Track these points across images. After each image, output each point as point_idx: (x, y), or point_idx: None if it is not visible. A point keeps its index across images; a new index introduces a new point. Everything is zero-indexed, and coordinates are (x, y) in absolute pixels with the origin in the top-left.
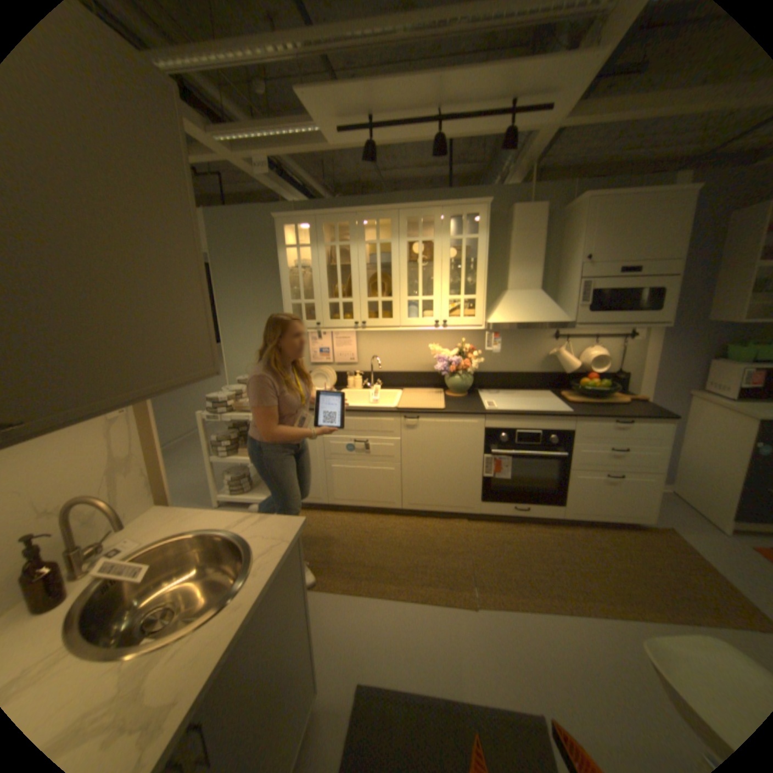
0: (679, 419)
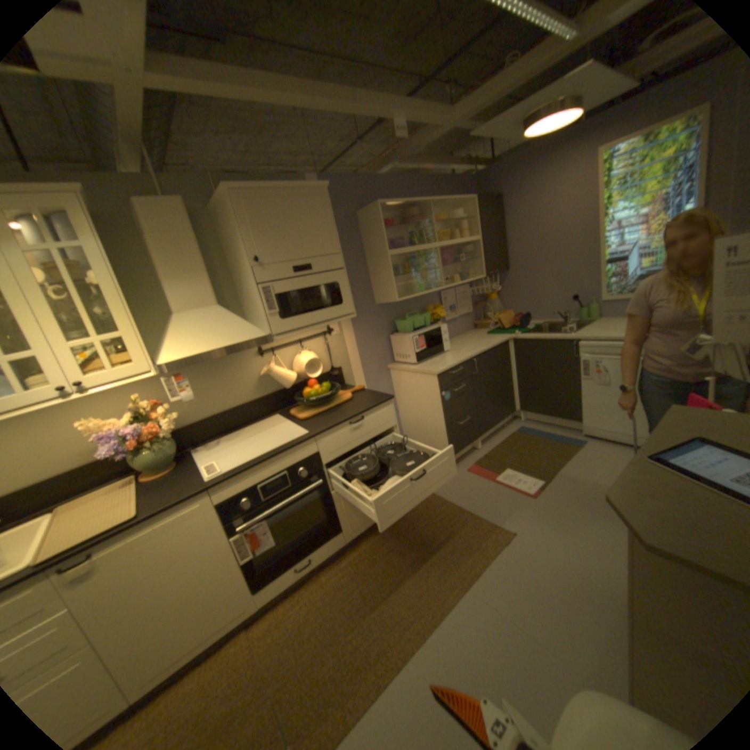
0: (393, 399)
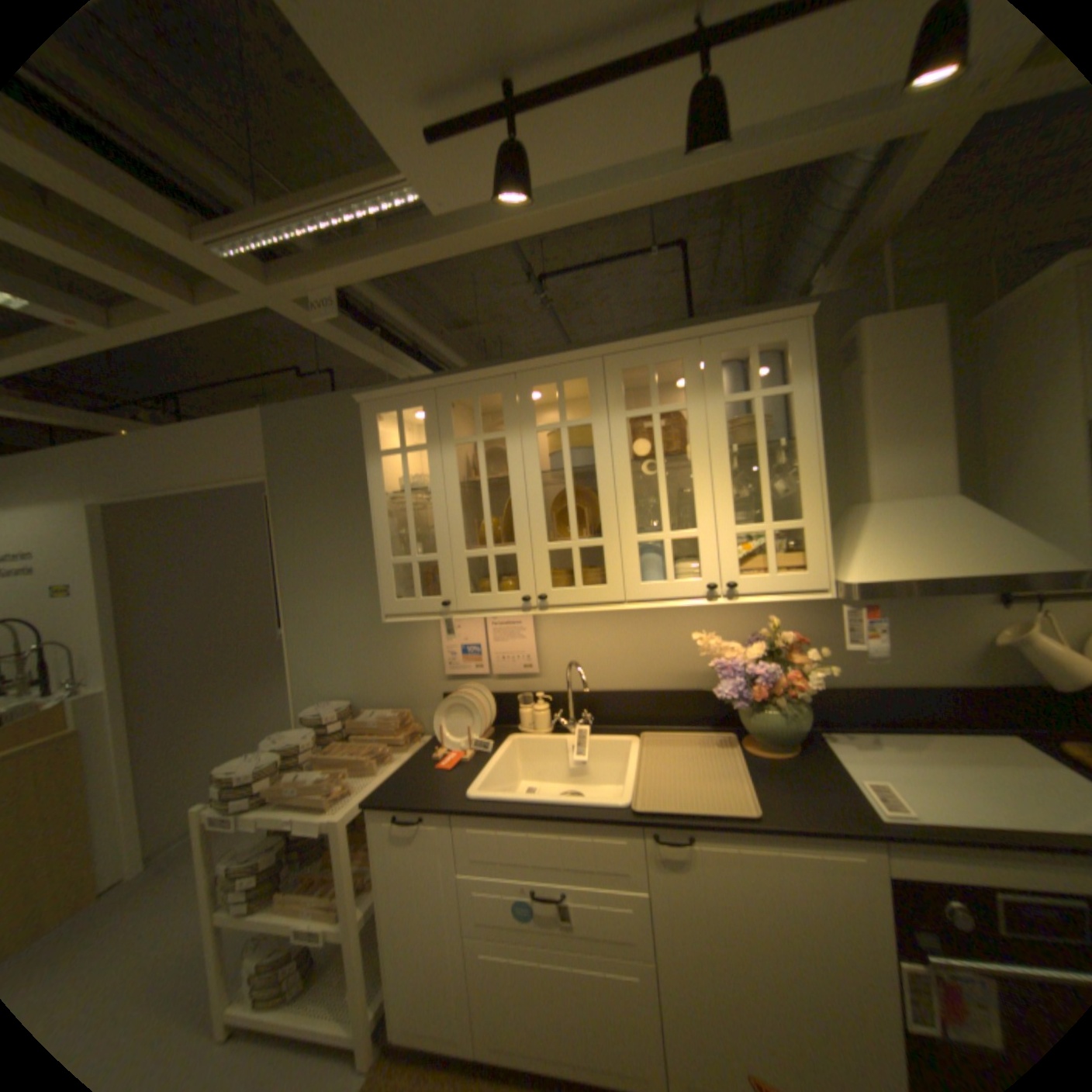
0: None
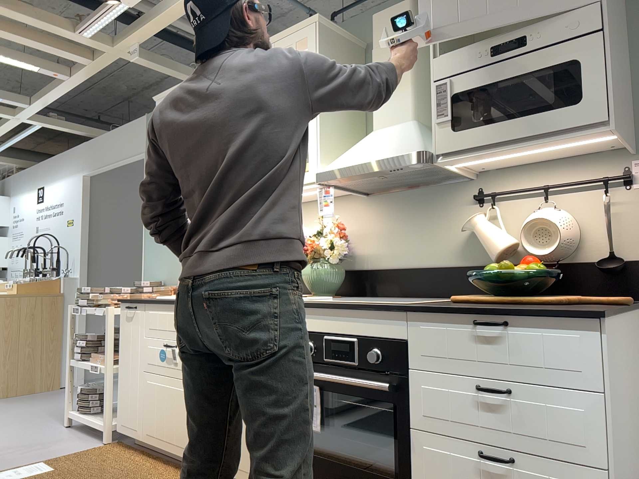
0: (600, 316)
